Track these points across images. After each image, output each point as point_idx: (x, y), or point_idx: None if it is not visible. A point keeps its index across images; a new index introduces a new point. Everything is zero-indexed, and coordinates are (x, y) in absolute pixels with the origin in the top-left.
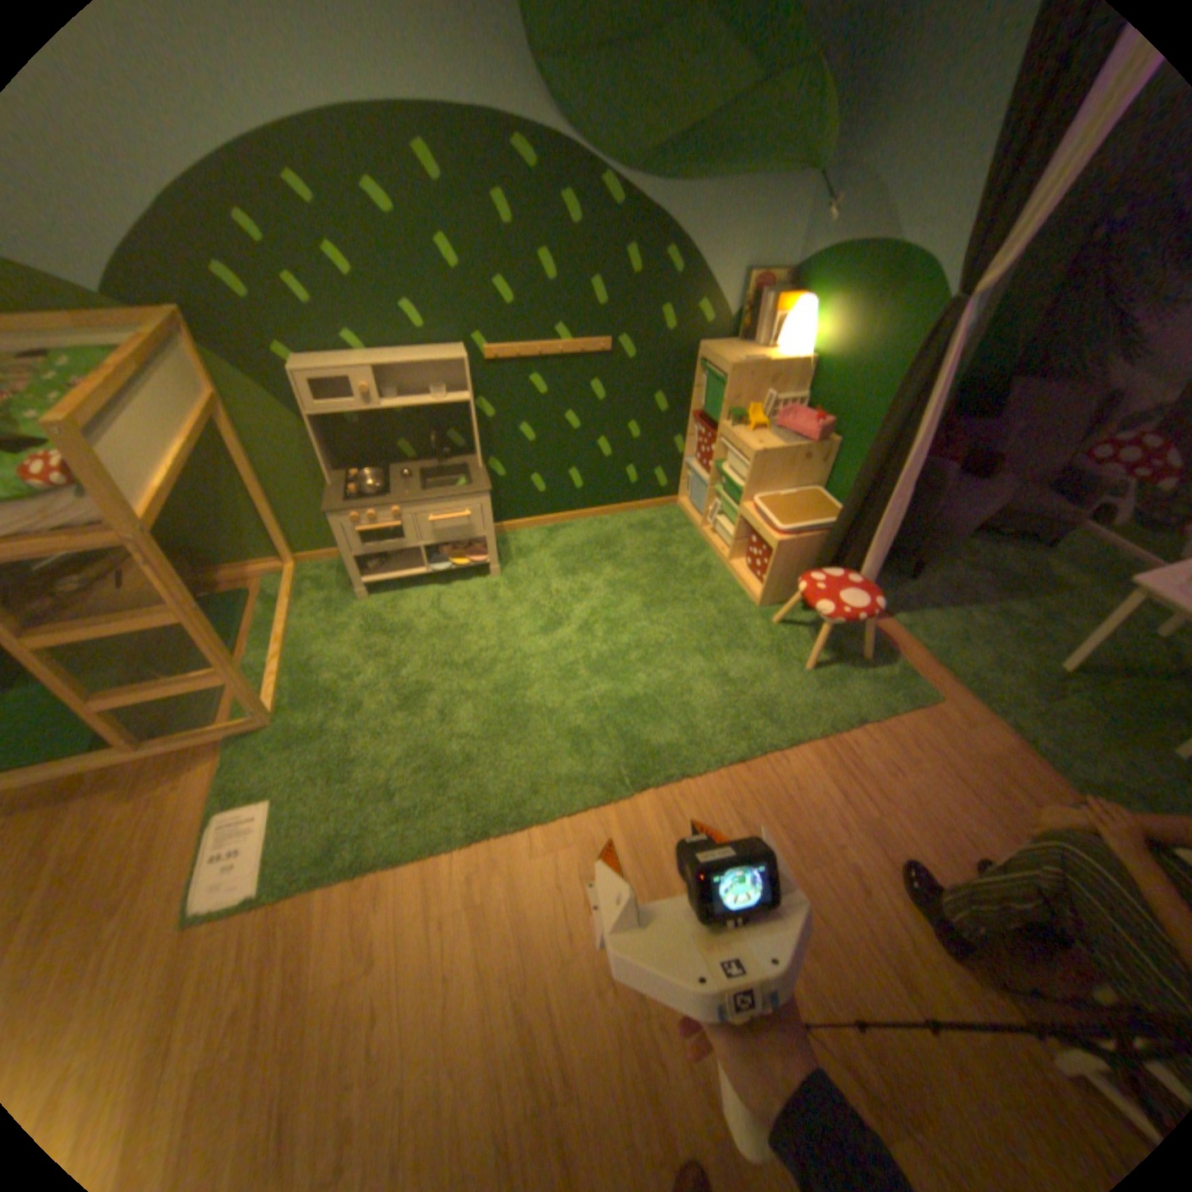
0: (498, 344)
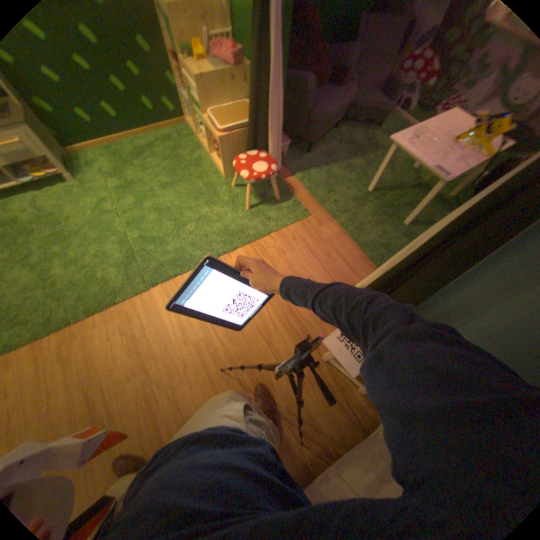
0: None
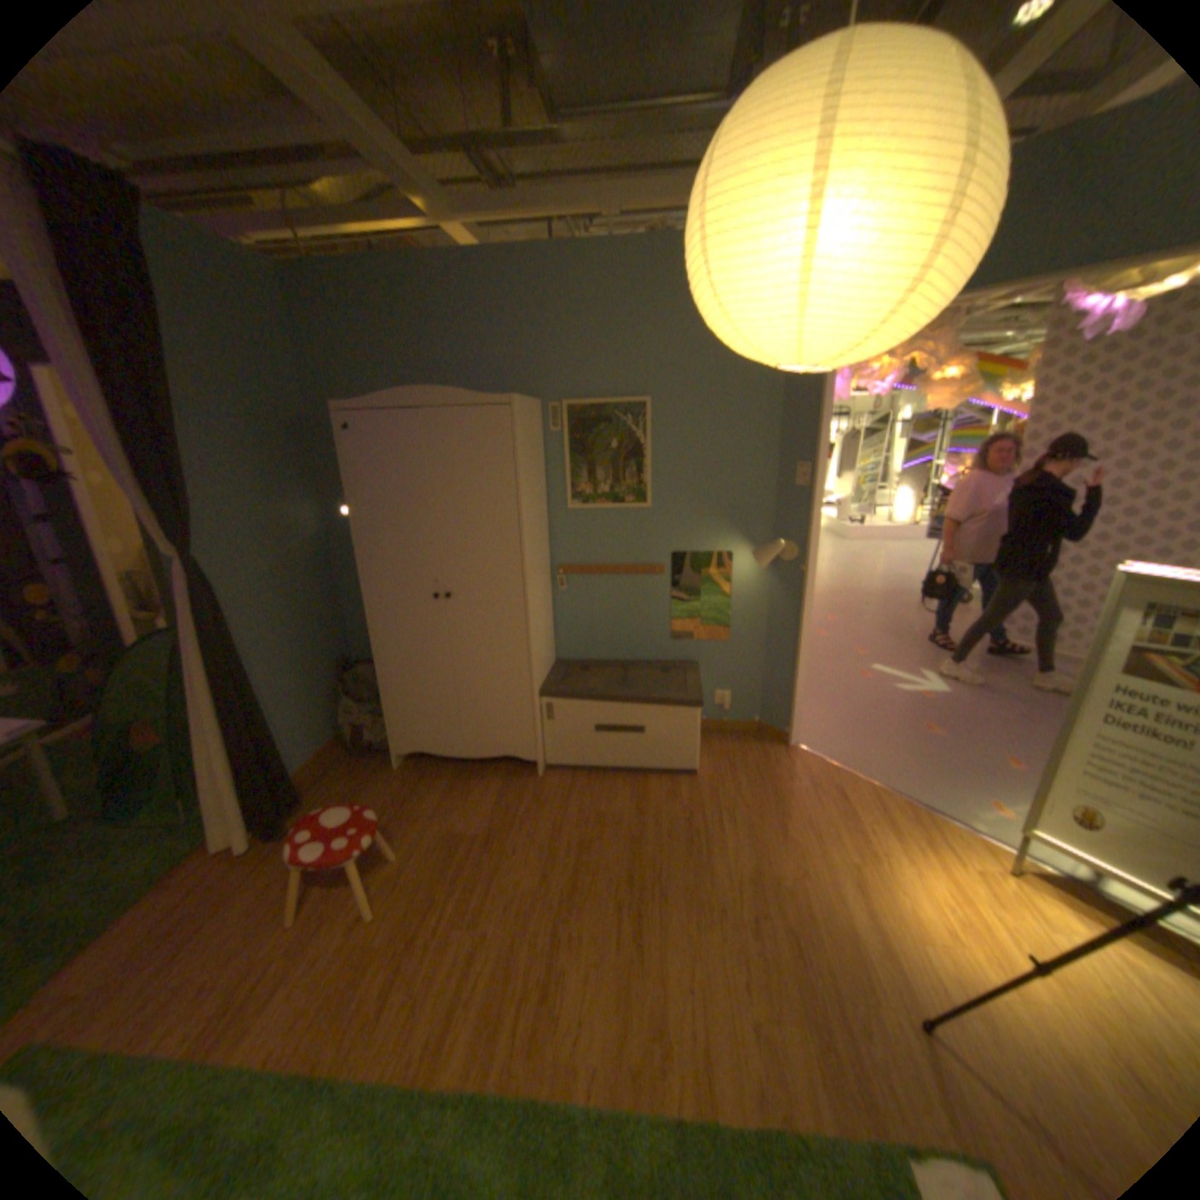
0: None
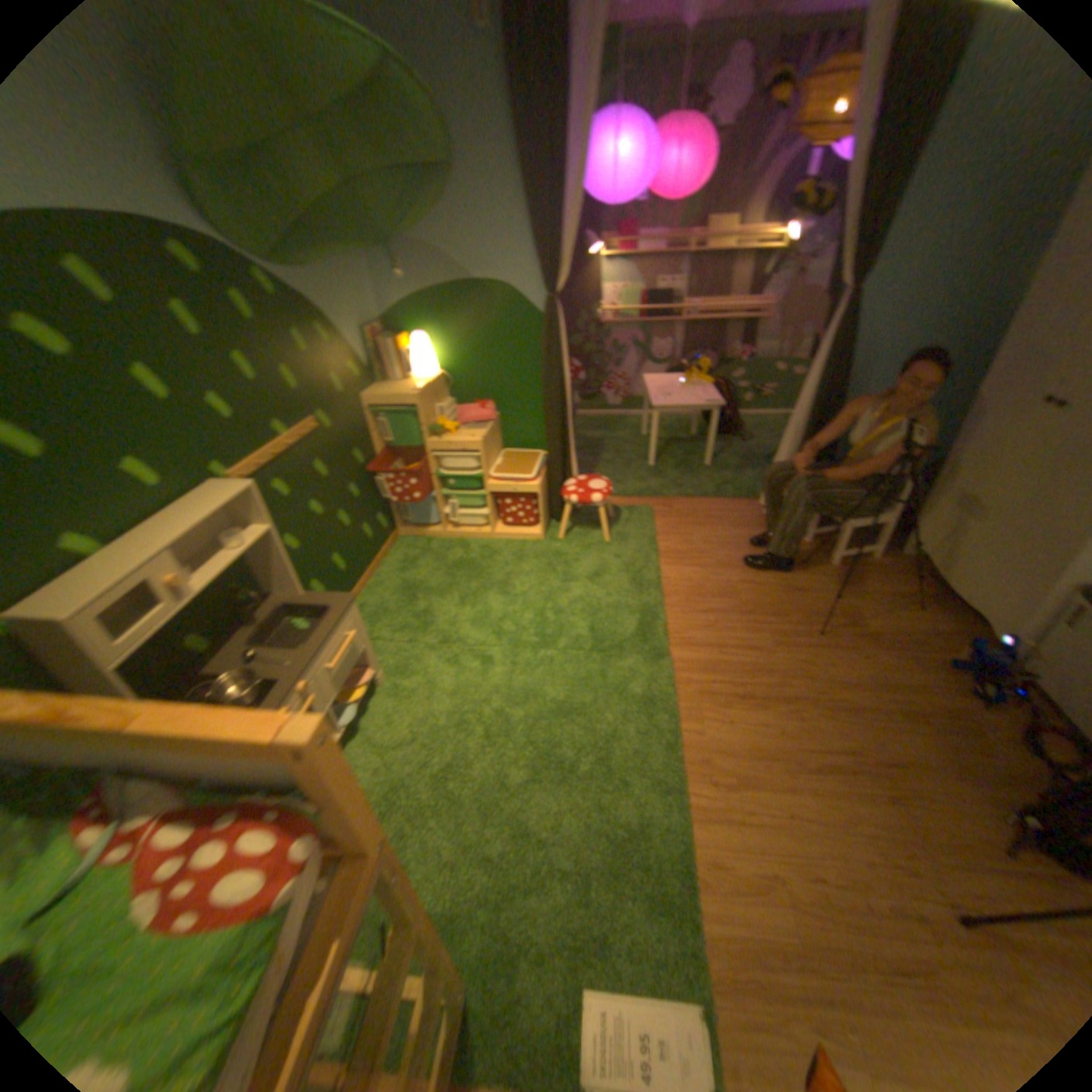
0: (233, 462)
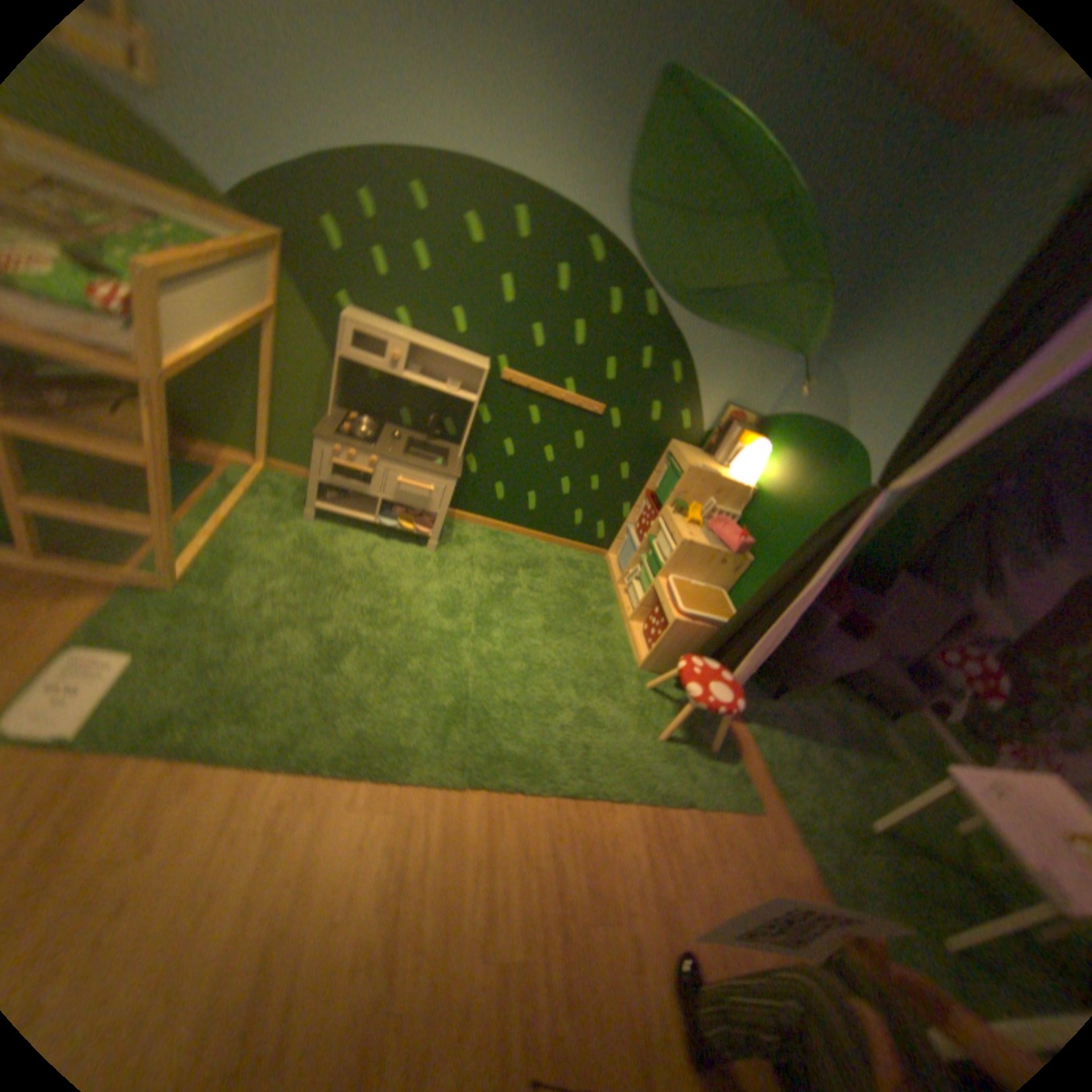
0: (516, 373)
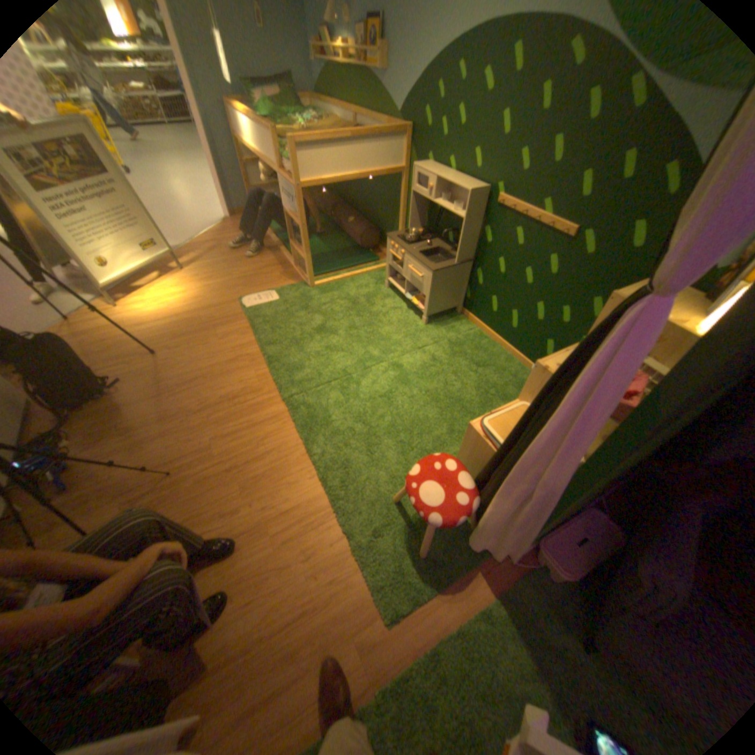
0: (508, 196)
